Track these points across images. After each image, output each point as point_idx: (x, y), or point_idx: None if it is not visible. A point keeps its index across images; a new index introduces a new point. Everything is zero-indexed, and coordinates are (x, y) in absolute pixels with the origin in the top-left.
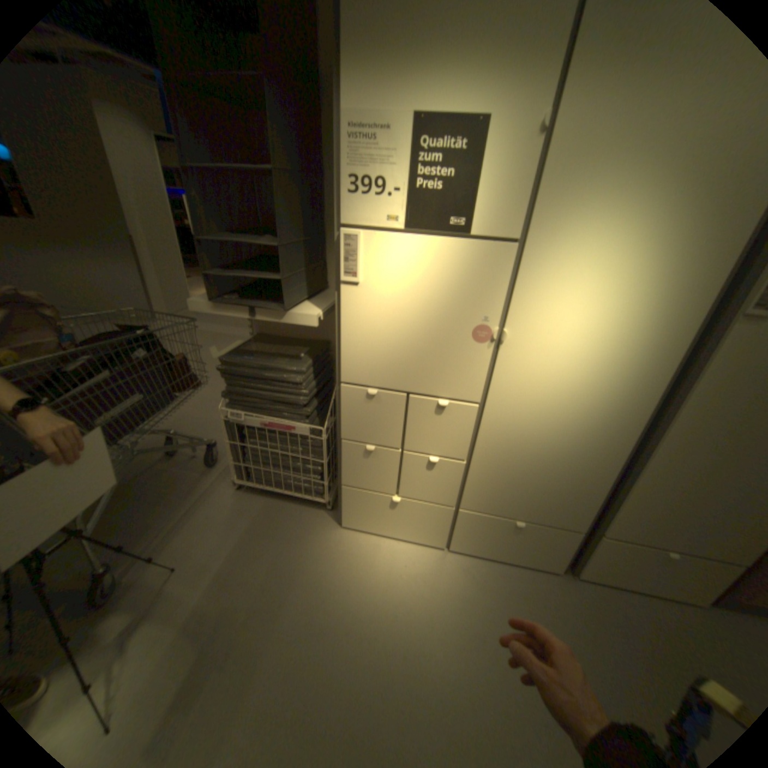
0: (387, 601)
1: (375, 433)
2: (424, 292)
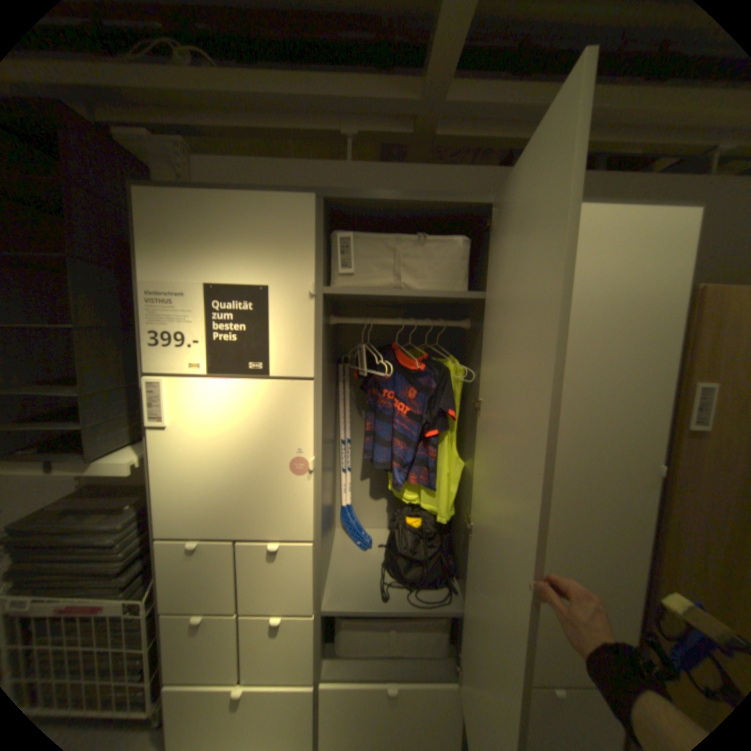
0: None
1: (200, 599)
2: (234, 430)
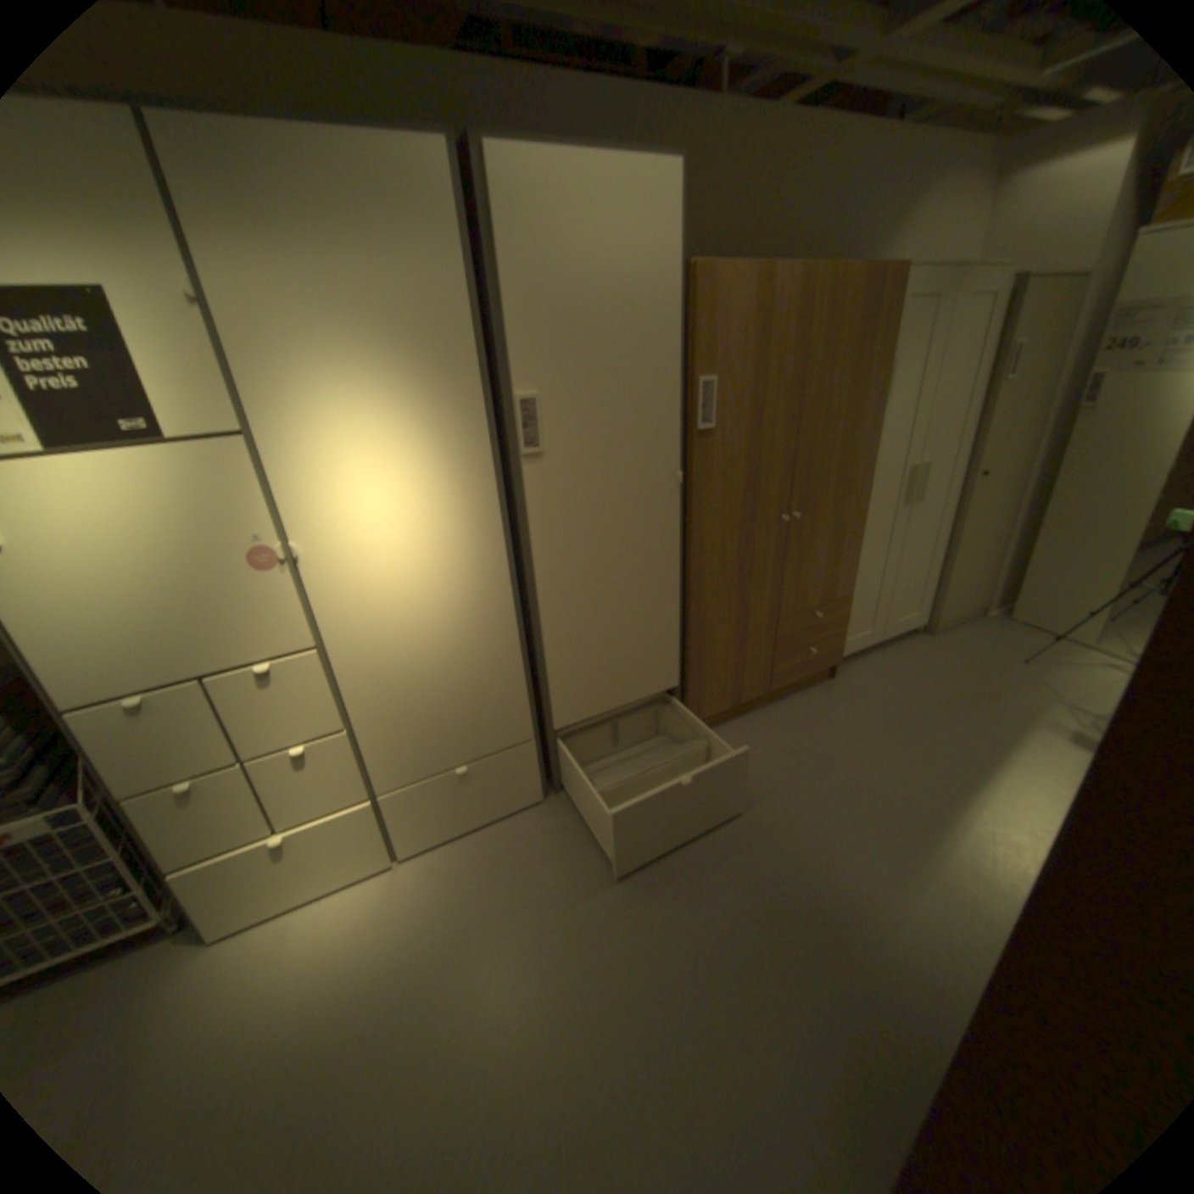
0: (318, 988)
1: (178, 761)
2: (137, 529)
